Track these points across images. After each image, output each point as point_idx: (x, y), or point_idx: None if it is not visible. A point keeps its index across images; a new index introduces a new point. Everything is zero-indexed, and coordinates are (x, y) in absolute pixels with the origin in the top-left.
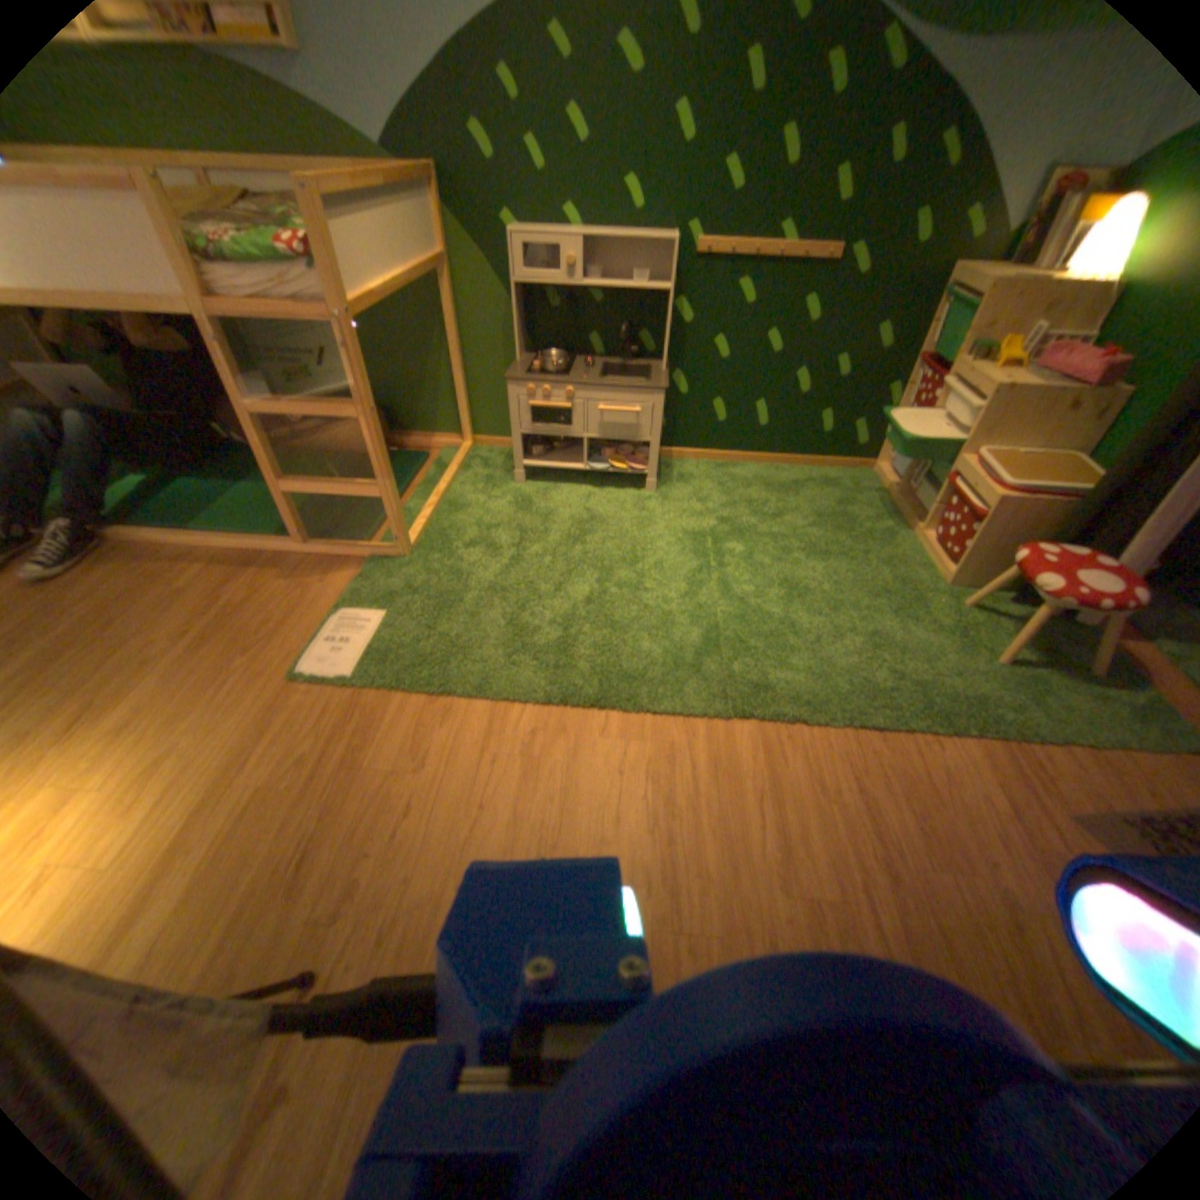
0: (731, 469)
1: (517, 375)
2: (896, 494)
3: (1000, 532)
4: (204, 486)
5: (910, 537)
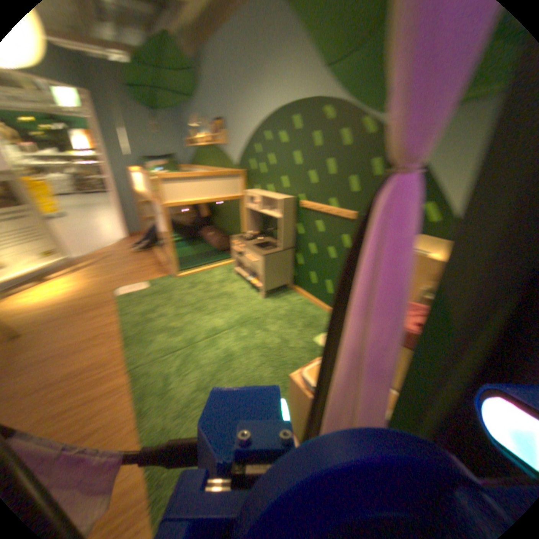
0: (309, 308)
1: (233, 237)
2: None
3: (298, 408)
4: (180, 245)
5: None
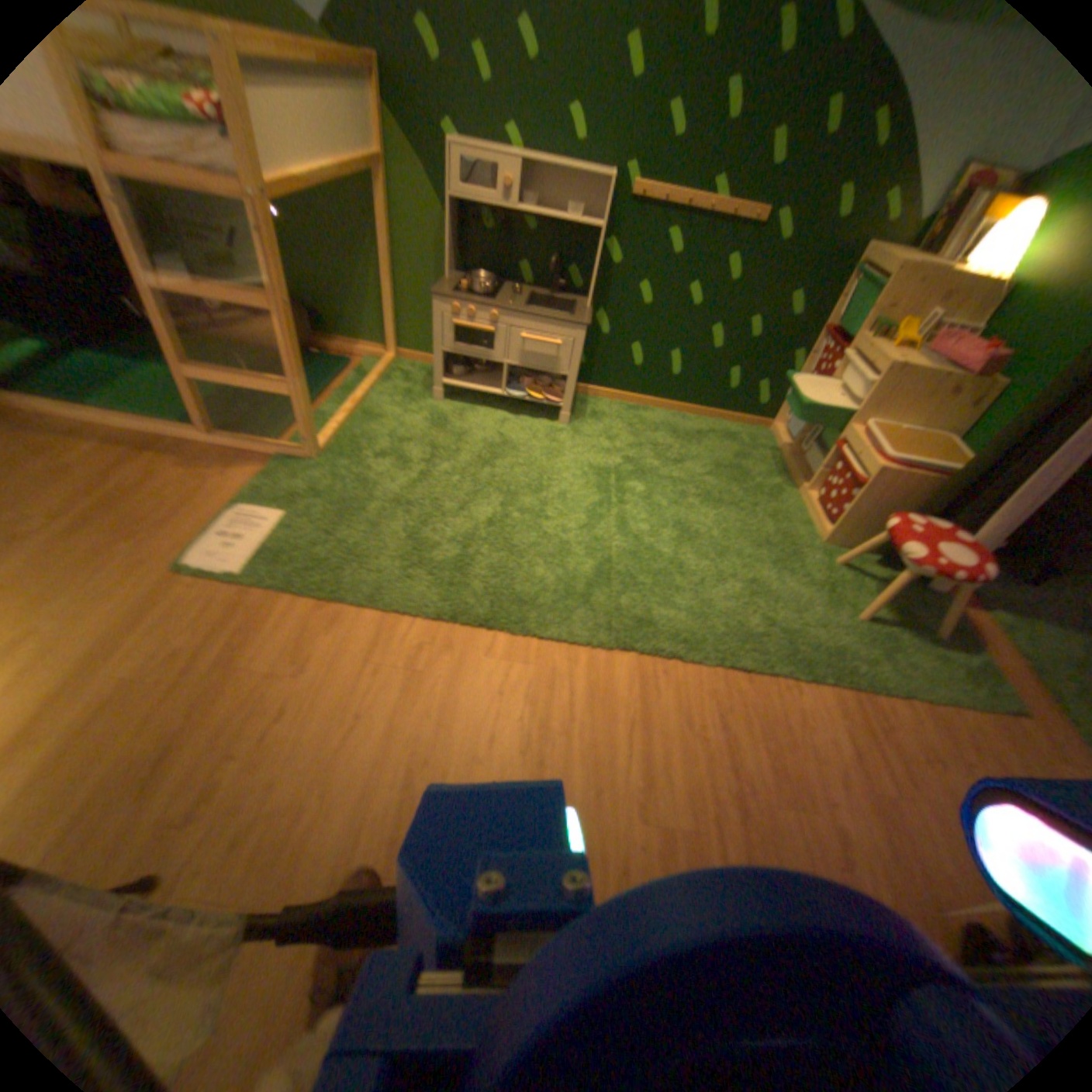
0: (642, 413)
1: (444, 293)
2: (787, 454)
3: (876, 499)
4: (111, 365)
5: (795, 495)
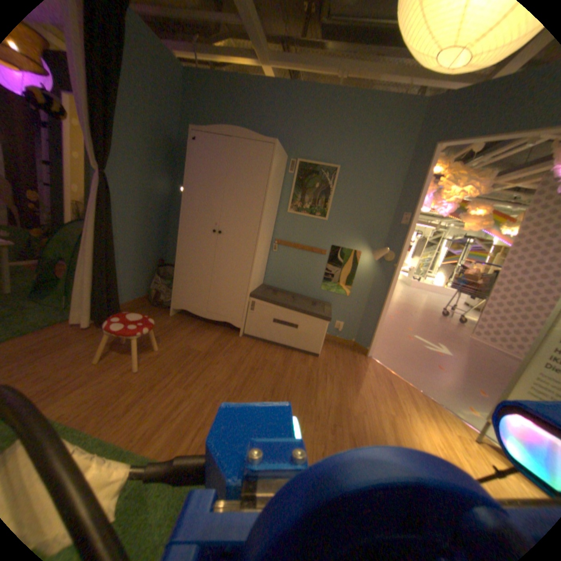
0: None
1: None
2: None
3: None
4: None
5: None
